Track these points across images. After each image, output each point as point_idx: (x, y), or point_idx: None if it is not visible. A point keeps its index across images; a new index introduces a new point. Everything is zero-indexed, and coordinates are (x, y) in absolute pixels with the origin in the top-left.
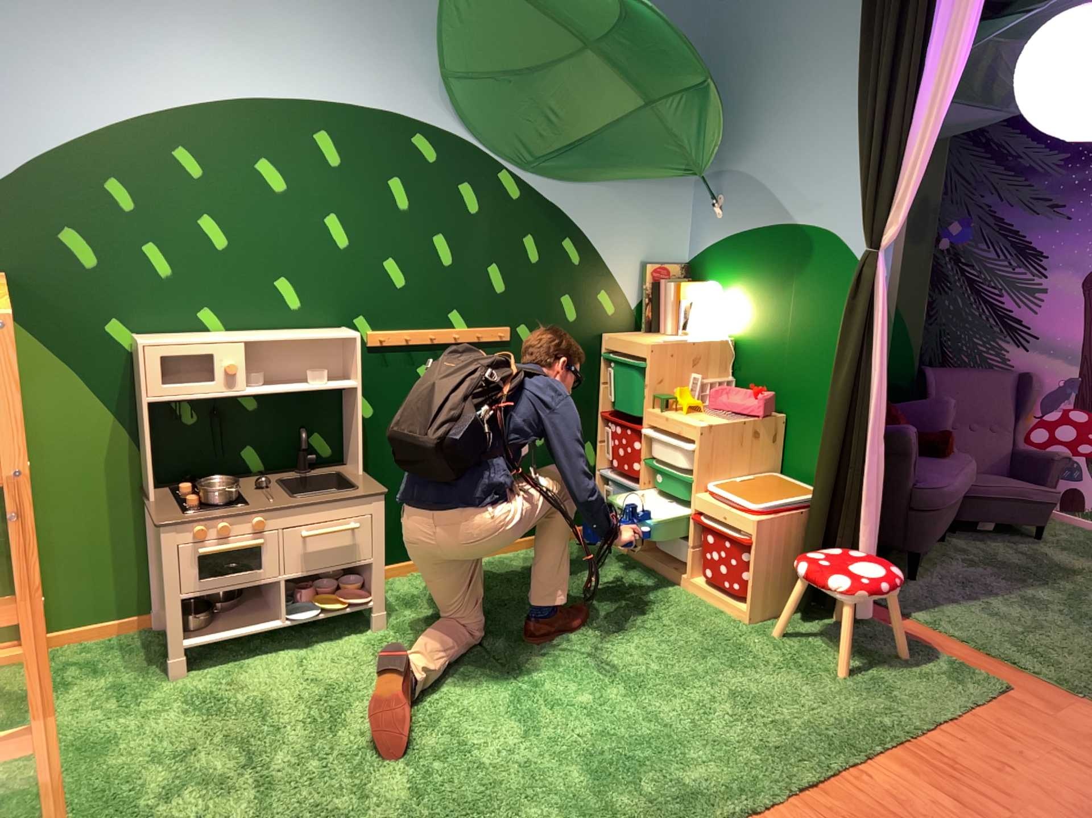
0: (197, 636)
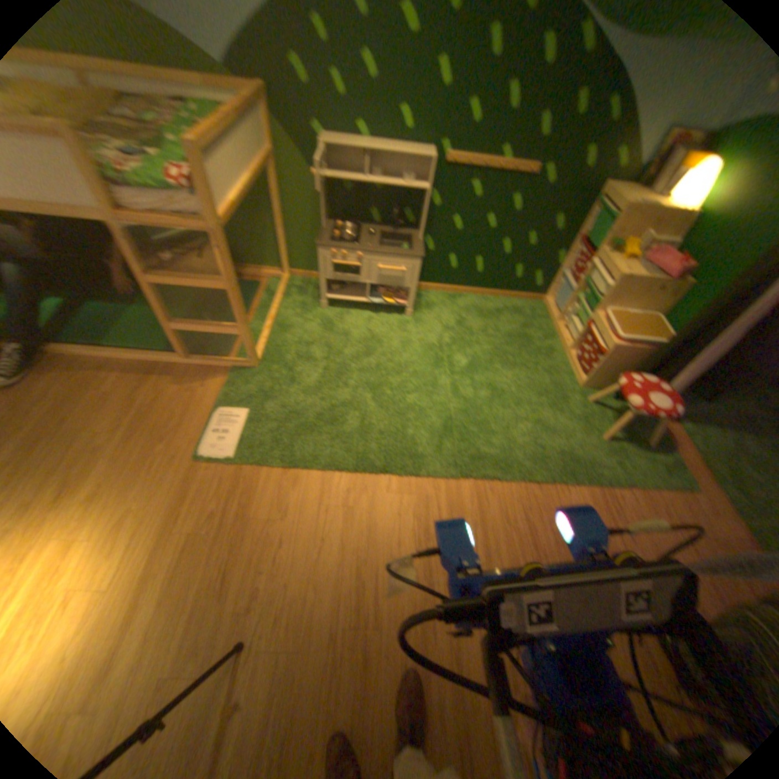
0: (327, 295)
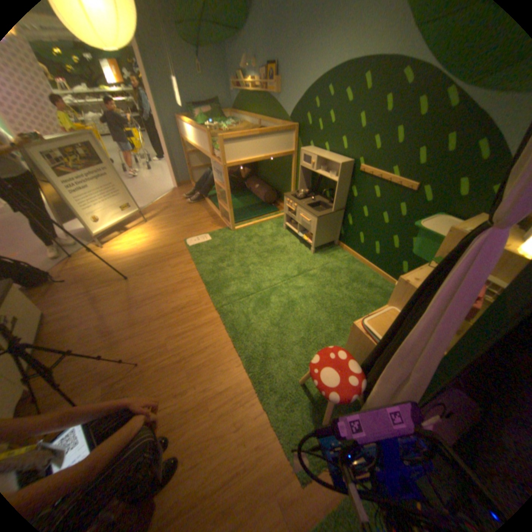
0: (286, 224)
